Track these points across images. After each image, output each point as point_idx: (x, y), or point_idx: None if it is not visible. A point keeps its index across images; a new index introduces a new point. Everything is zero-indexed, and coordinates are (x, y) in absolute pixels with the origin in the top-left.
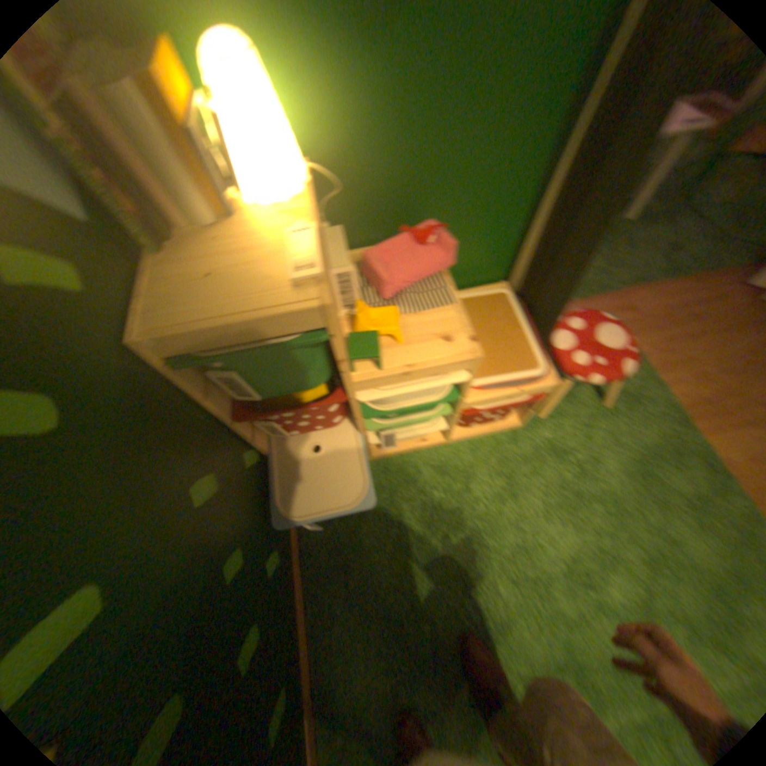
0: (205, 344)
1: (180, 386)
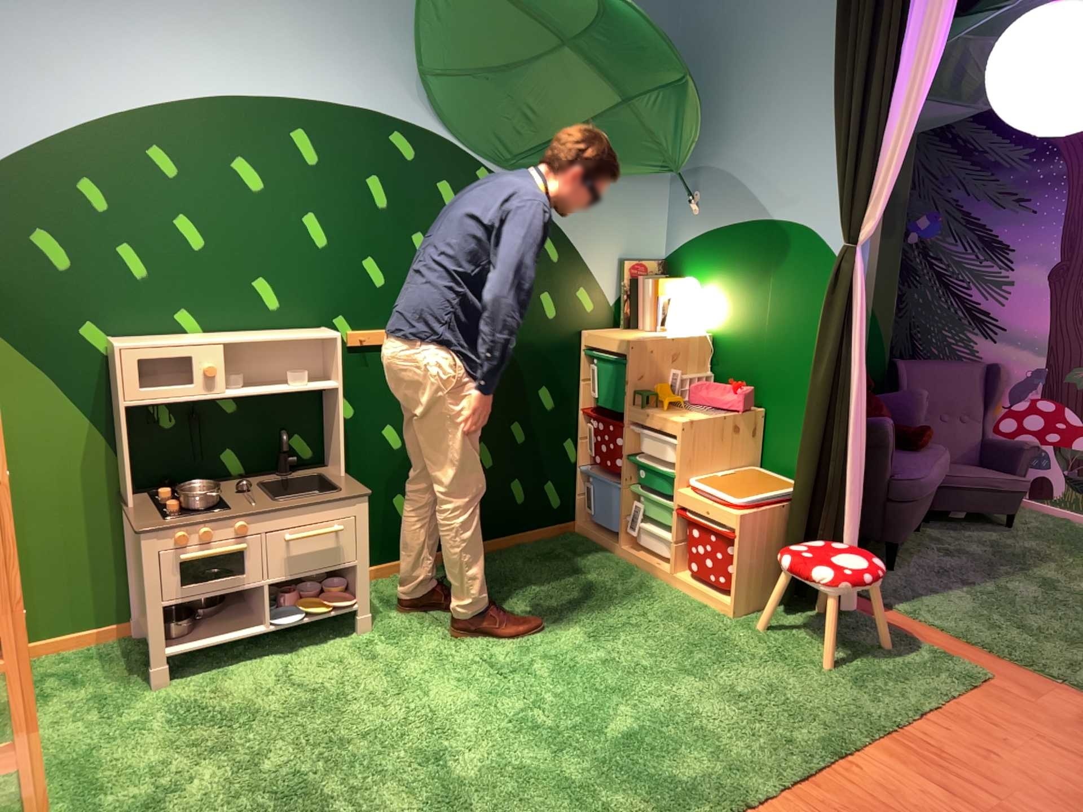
0: (596, 345)
1: (580, 364)
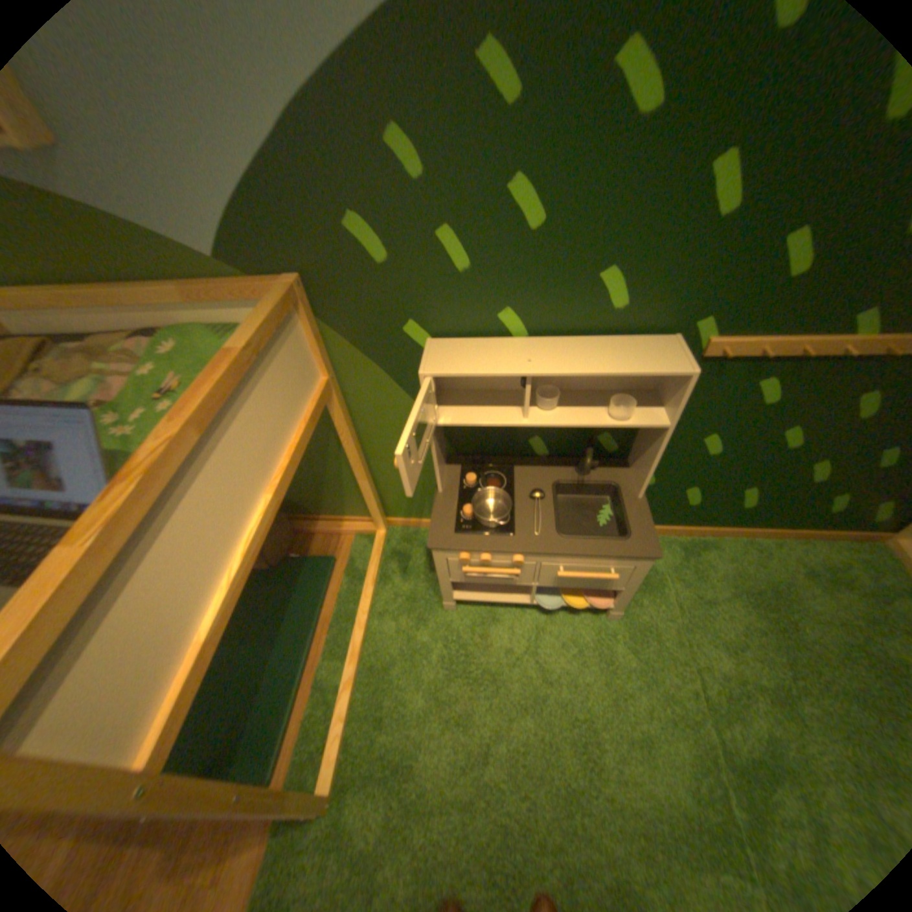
0: None
1: None
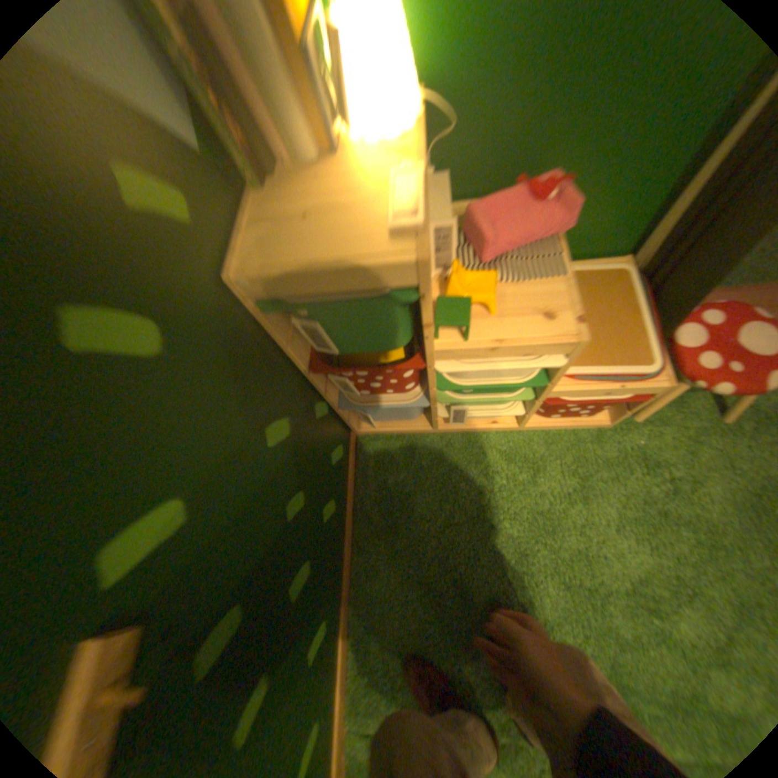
0: (292, 290)
1: (266, 329)
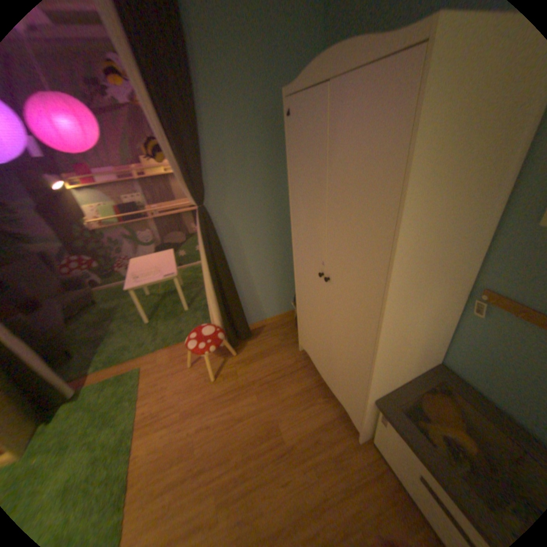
0: None
1: None
